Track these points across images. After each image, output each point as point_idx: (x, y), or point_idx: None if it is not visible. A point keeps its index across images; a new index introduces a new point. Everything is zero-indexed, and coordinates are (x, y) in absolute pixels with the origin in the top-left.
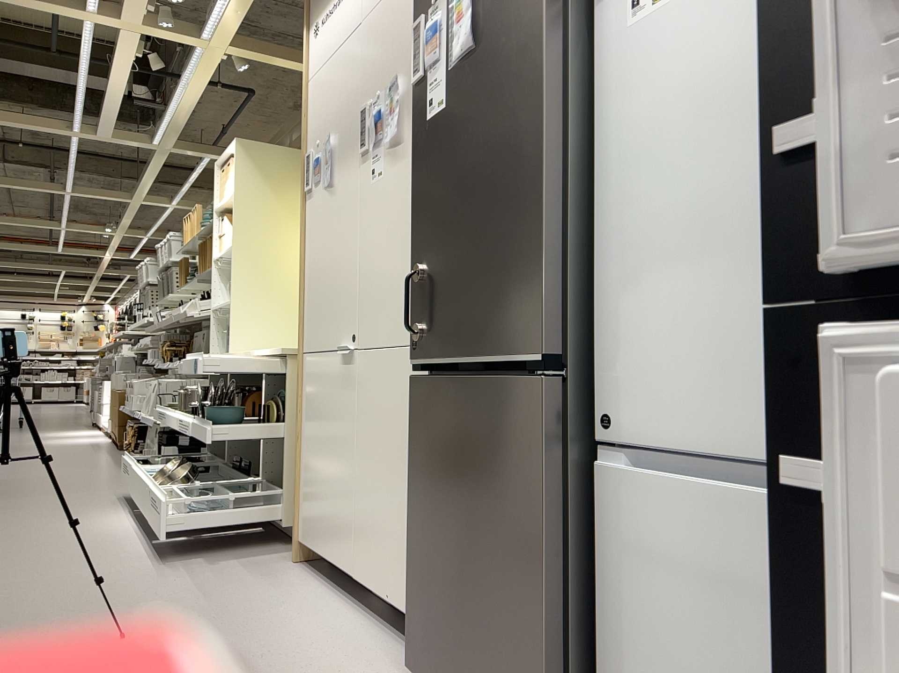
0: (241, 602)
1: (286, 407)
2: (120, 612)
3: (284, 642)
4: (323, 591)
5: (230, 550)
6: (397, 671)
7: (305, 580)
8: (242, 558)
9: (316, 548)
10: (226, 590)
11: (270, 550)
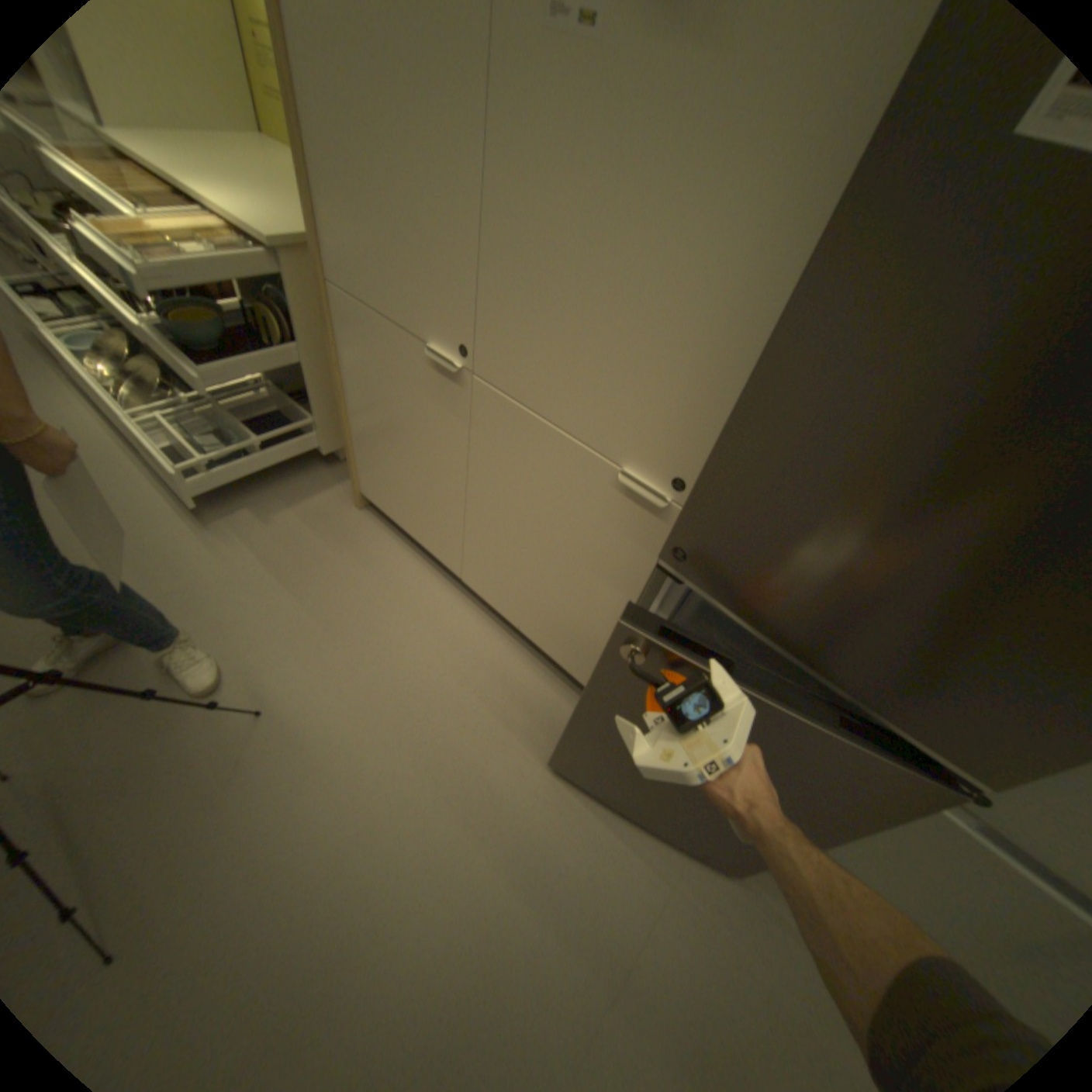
0: (346, 603)
1: (290, 315)
2: (220, 650)
3: (432, 679)
4: (419, 567)
5: (271, 484)
6: (553, 707)
7: (390, 545)
8: (295, 502)
9: (394, 517)
10: (317, 579)
11: (318, 481)
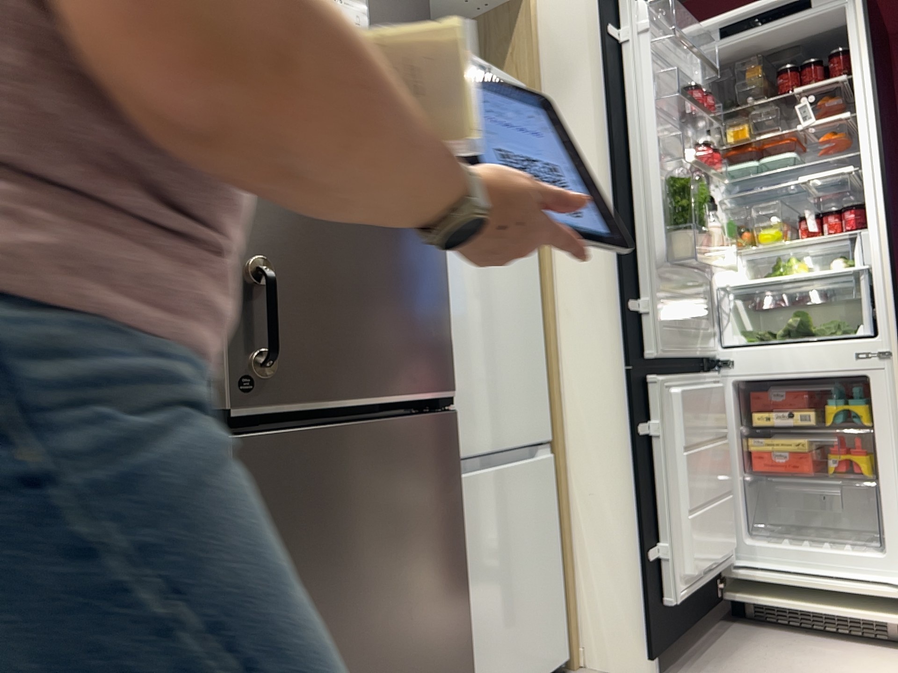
0: None
1: None
2: None
3: None
4: None
5: None
6: None
7: None
8: None
9: None
10: None
11: None
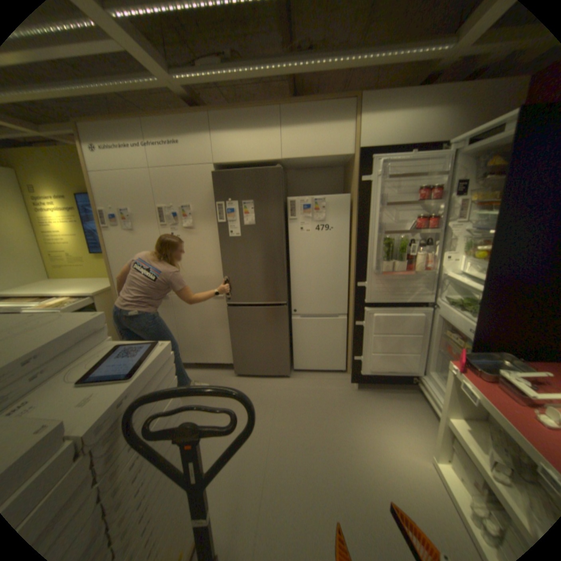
0: None
1: None
2: None
3: None
4: None
5: None
6: (227, 375)
7: None
8: None
9: None
10: None
11: None
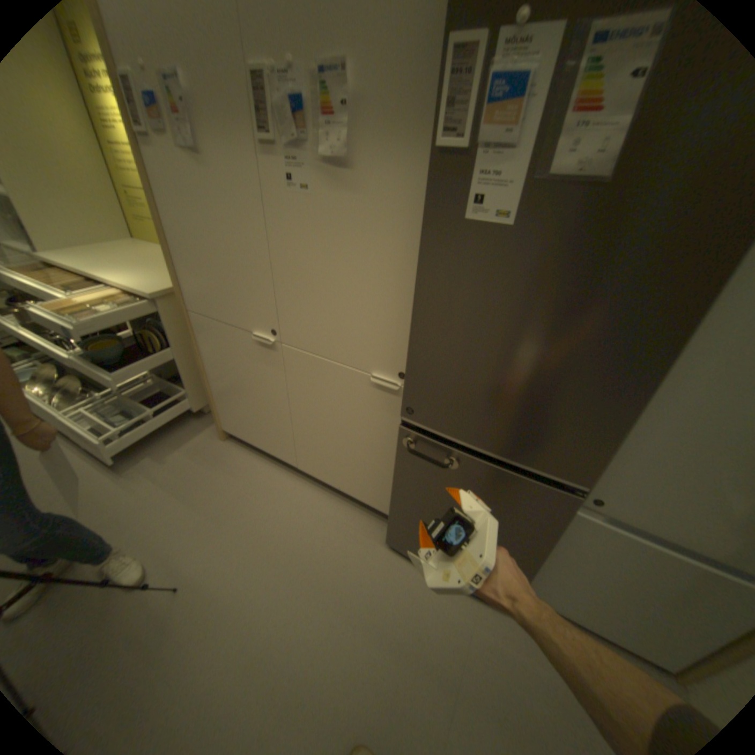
0: (224, 502)
1: (165, 333)
2: (141, 554)
3: (289, 537)
4: (268, 468)
5: (161, 438)
6: (371, 535)
7: (247, 459)
8: (179, 446)
9: (247, 439)
10: (201, 491)
11: (192, 429)
